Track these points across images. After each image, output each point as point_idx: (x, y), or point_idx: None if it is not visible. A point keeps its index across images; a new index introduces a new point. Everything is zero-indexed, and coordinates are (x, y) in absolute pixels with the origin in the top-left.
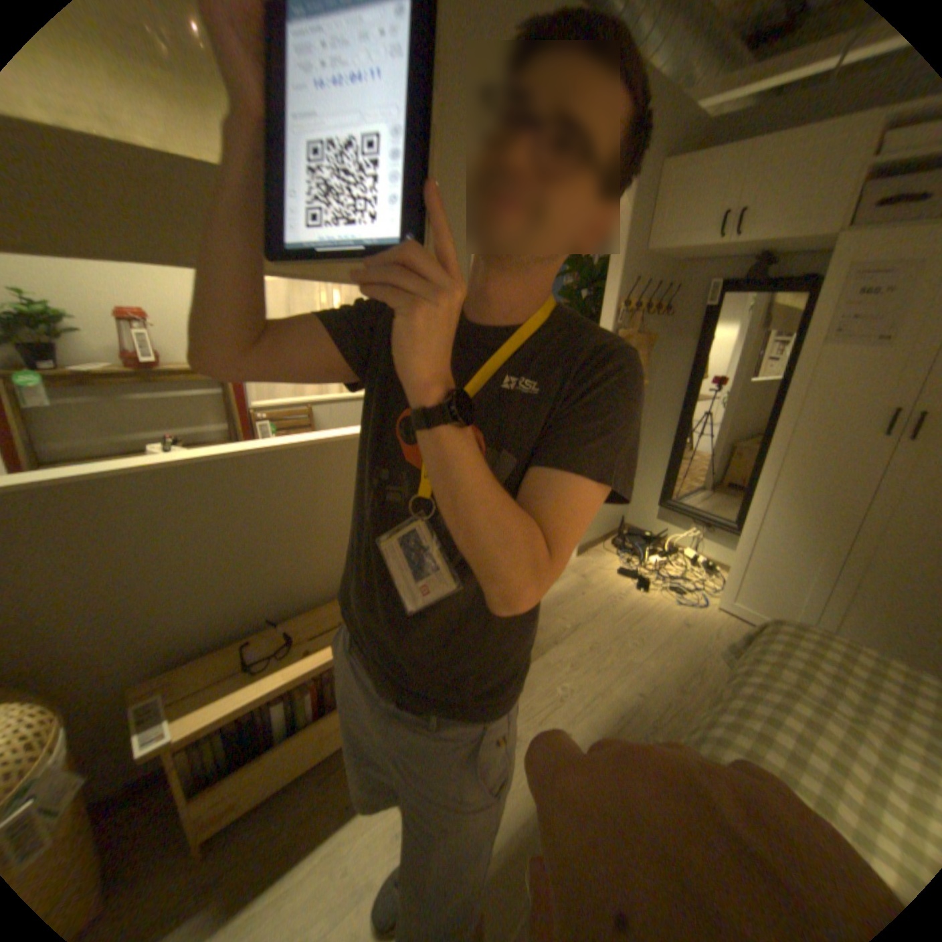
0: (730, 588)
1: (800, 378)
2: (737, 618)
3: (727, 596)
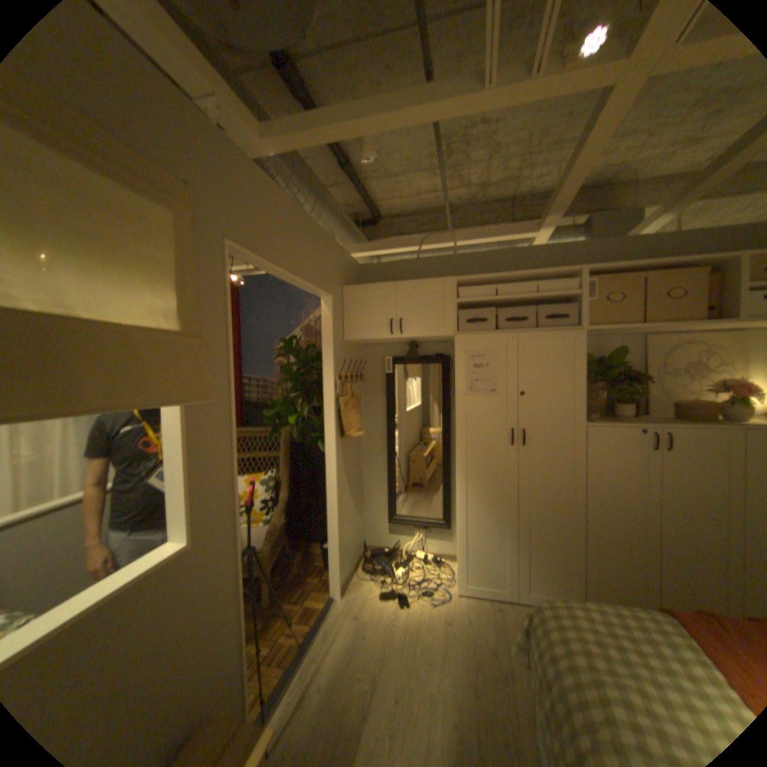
0: (461, 577)
1: (459, 419)
2: (471, 600)
3: (461, 584)
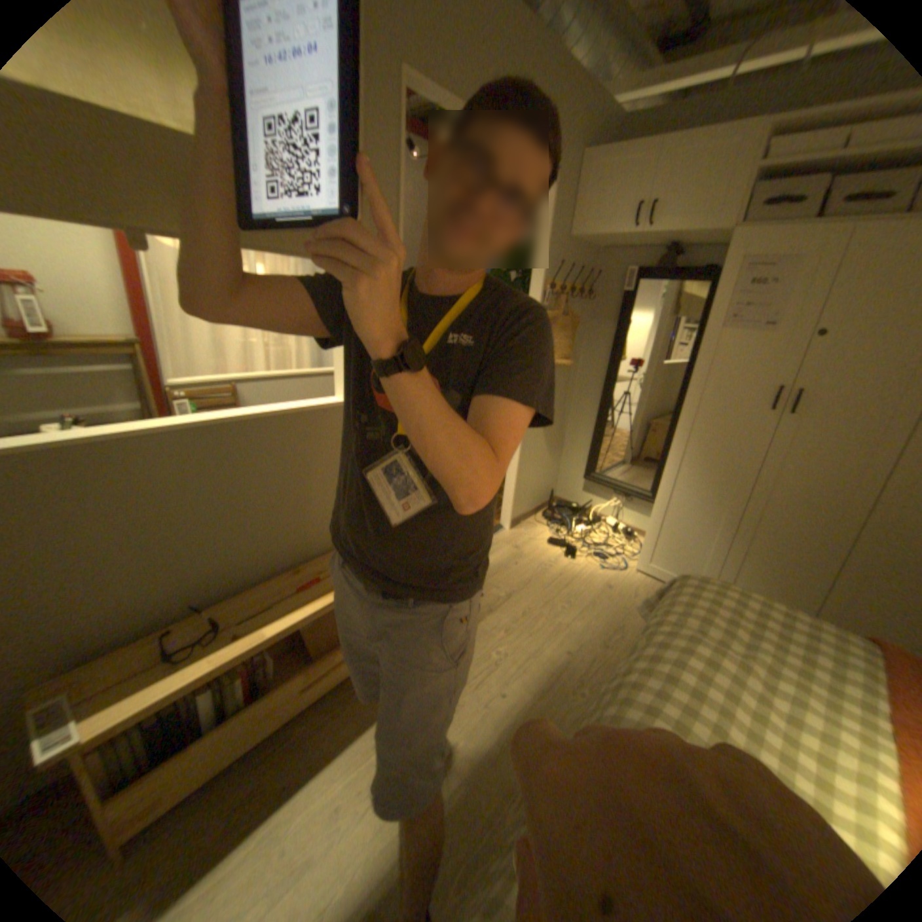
0: (646, 551)
1: (703, 358)
2: (652, 578)
3: (644, 558)
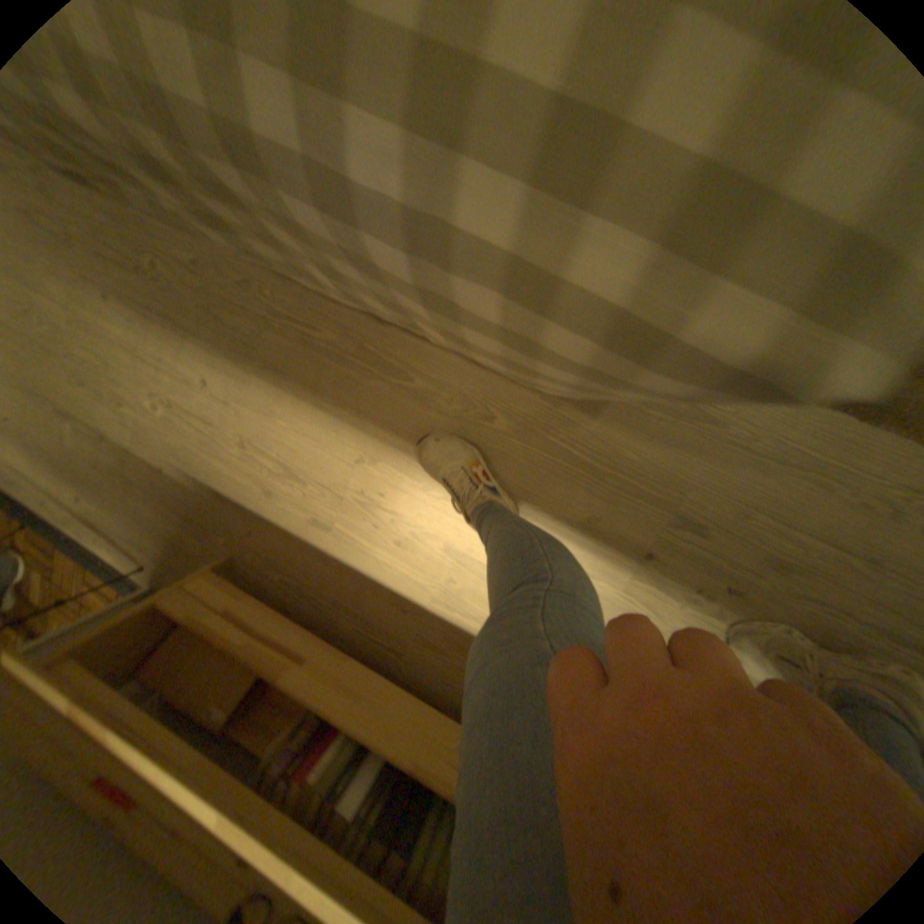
0: None
1: None
2: None
3: None
